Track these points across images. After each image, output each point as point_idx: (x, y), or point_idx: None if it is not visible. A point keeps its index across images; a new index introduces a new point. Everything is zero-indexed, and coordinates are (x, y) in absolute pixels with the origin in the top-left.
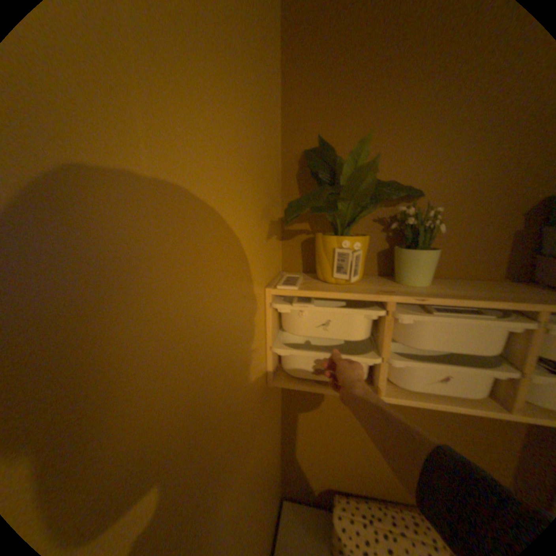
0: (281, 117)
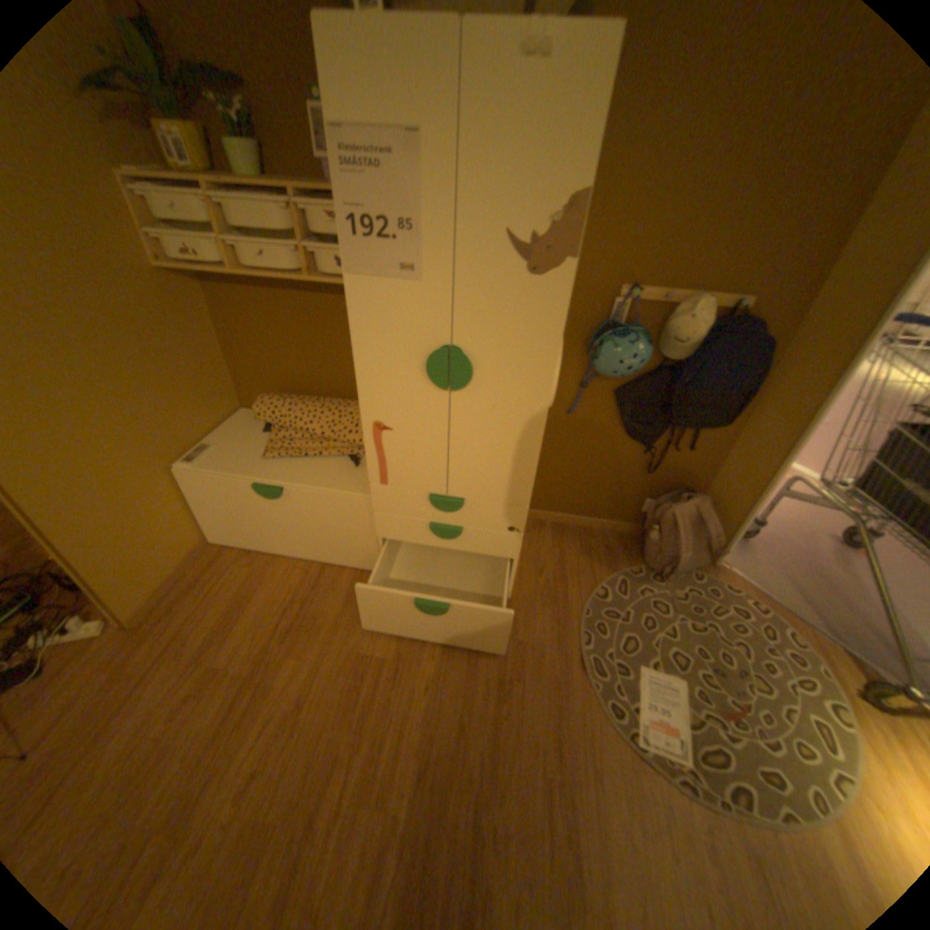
0: None
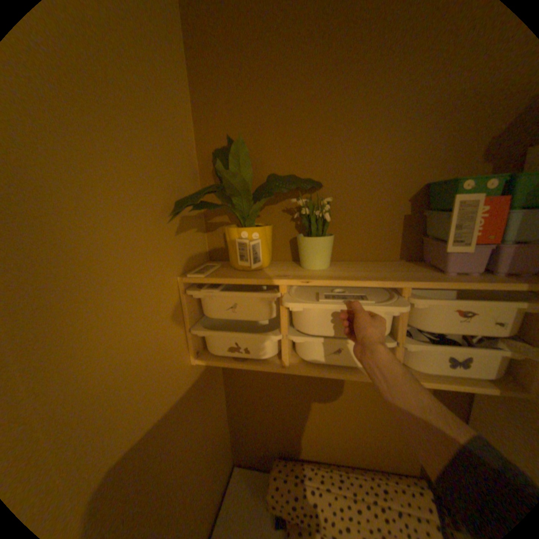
0: (193, 120)
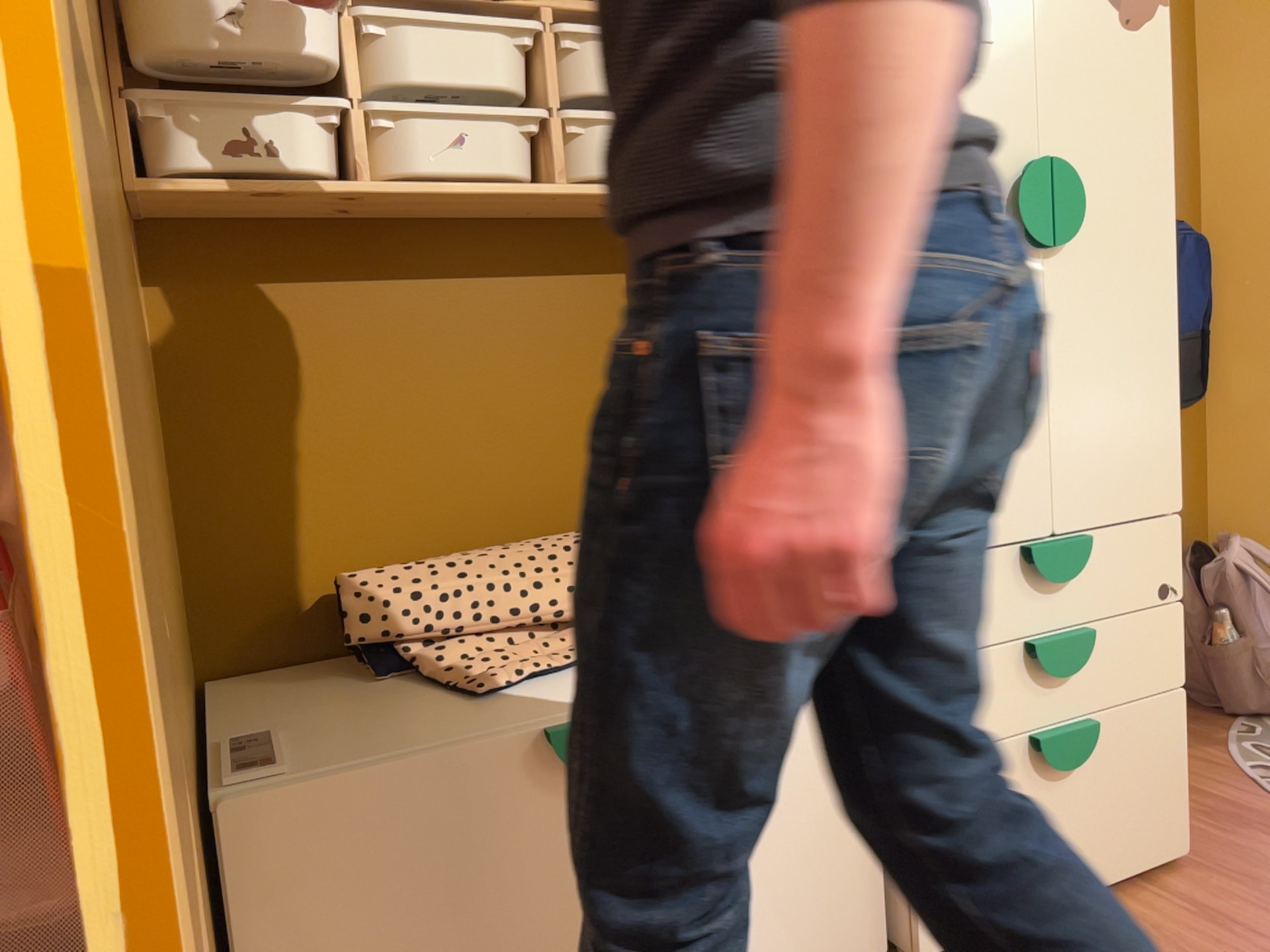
0: None
